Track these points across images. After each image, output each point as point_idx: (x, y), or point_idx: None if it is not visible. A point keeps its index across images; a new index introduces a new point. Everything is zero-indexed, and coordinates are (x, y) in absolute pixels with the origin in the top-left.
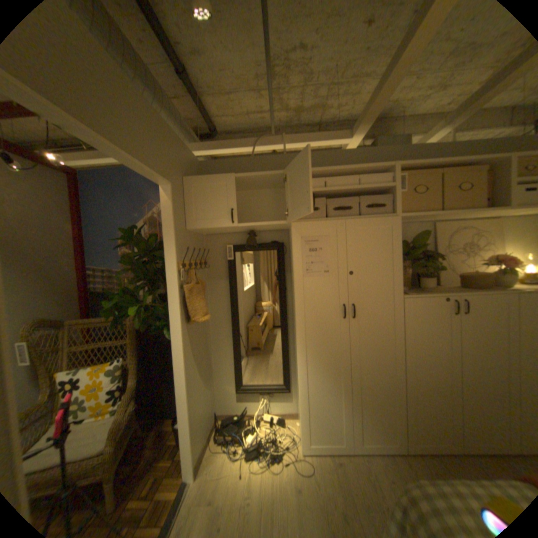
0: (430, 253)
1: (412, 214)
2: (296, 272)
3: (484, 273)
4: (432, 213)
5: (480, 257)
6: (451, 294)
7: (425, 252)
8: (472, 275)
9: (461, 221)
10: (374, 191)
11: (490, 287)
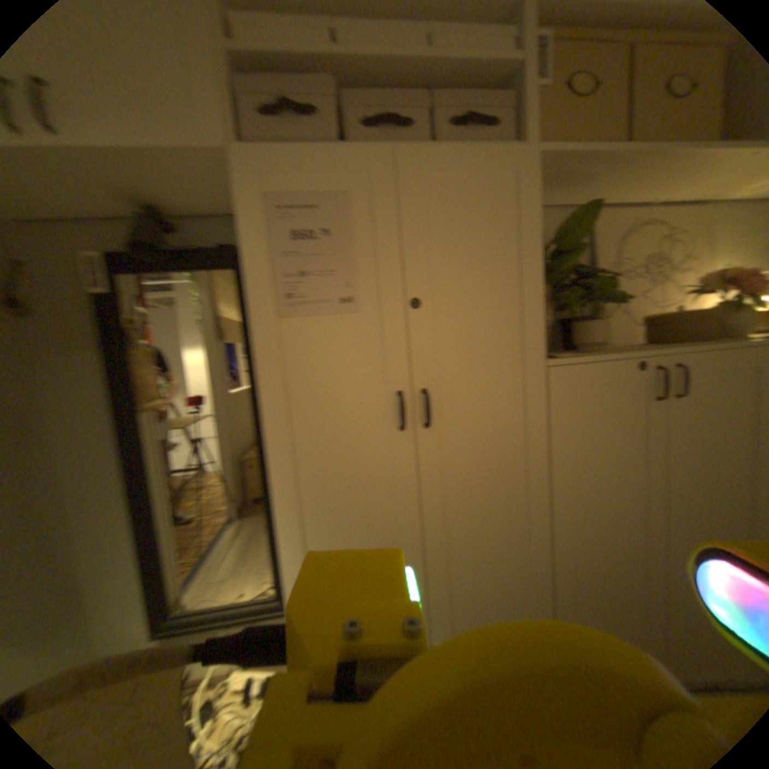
0: (589, 268)
1: (566, 145)
2: (261, 299)
3: (693, 311)
4: (613, 145)
5: (676, 284)
6: (649, 350)
7: (580, 268)
8: (674, 313)
9: (641, 207)
10: (473, 85)
11: (703, 339)
